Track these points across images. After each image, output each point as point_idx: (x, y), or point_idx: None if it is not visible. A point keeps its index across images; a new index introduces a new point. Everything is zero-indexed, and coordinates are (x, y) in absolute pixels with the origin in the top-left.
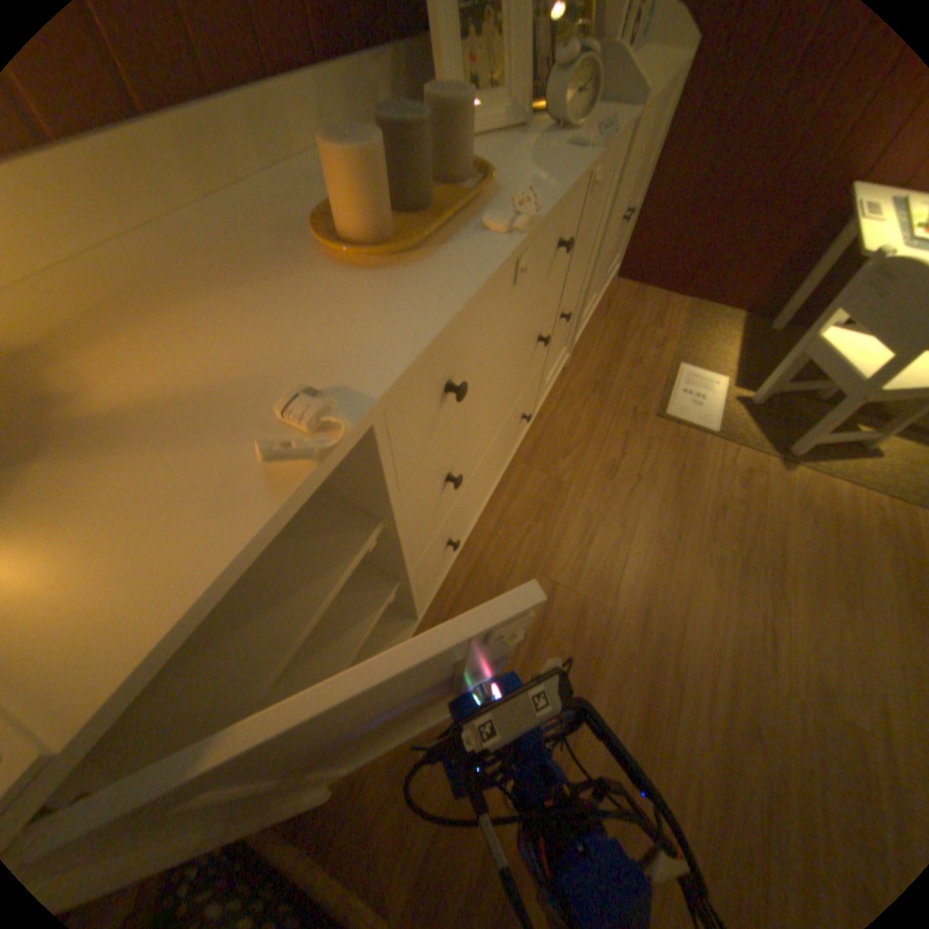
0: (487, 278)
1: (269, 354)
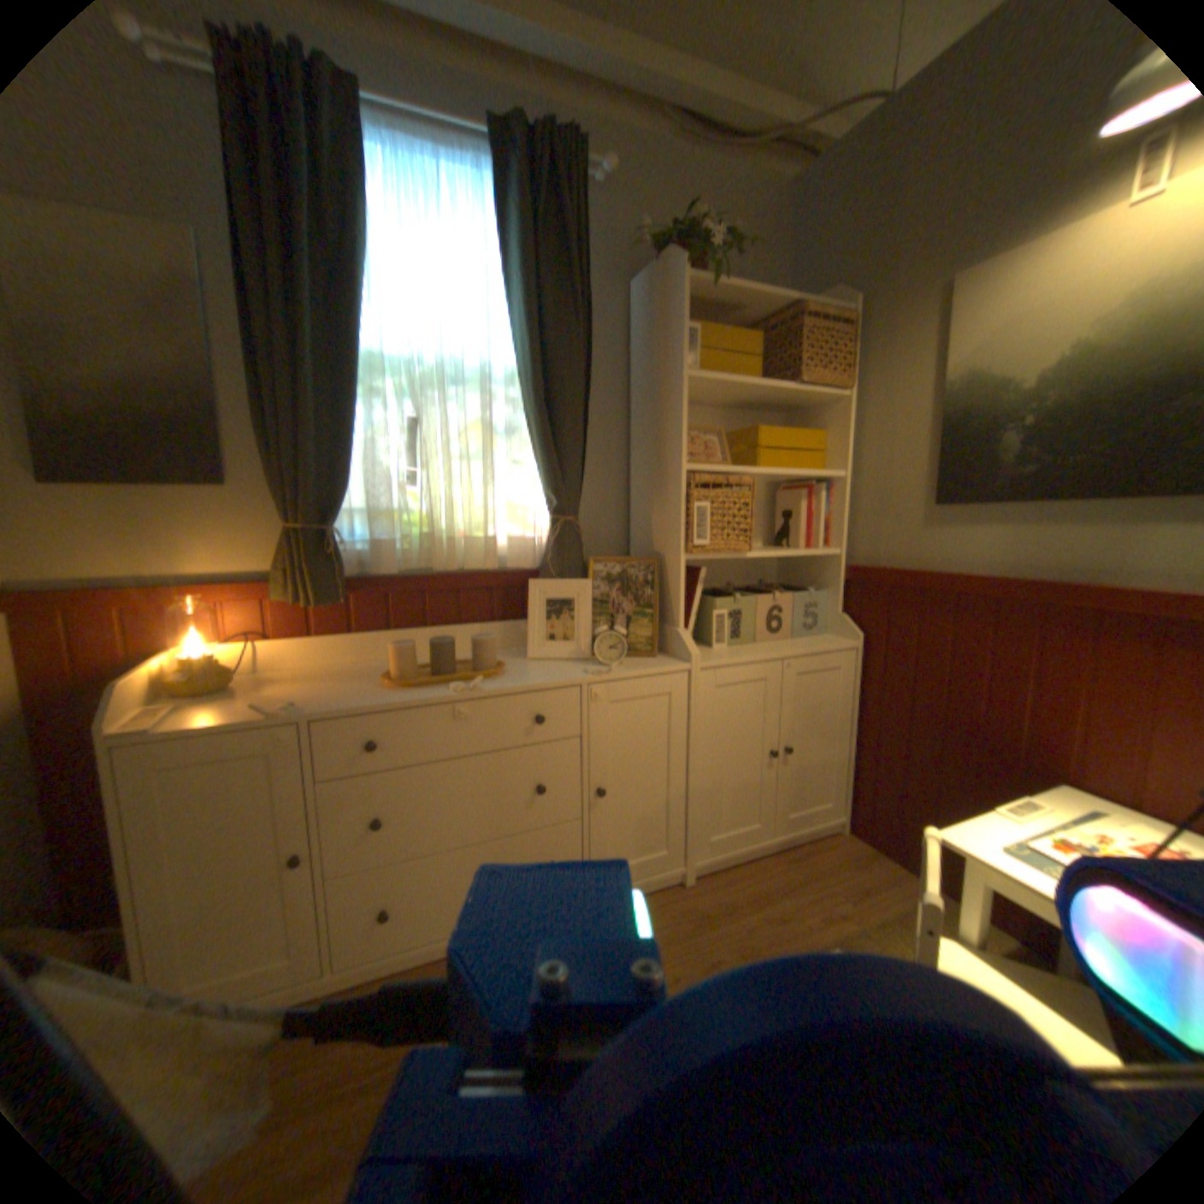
0: (419, 706)
1: (307, 699)
